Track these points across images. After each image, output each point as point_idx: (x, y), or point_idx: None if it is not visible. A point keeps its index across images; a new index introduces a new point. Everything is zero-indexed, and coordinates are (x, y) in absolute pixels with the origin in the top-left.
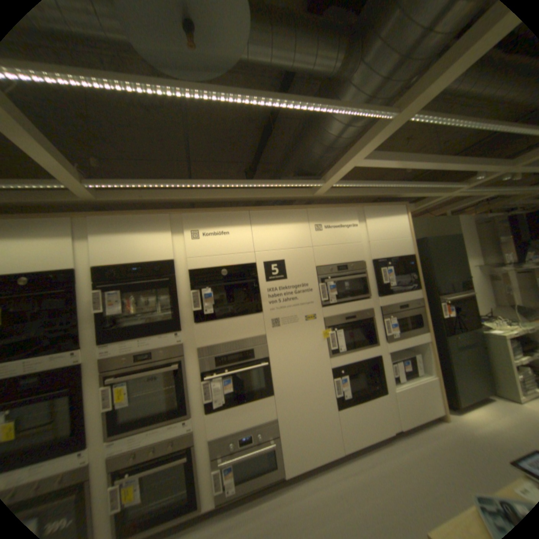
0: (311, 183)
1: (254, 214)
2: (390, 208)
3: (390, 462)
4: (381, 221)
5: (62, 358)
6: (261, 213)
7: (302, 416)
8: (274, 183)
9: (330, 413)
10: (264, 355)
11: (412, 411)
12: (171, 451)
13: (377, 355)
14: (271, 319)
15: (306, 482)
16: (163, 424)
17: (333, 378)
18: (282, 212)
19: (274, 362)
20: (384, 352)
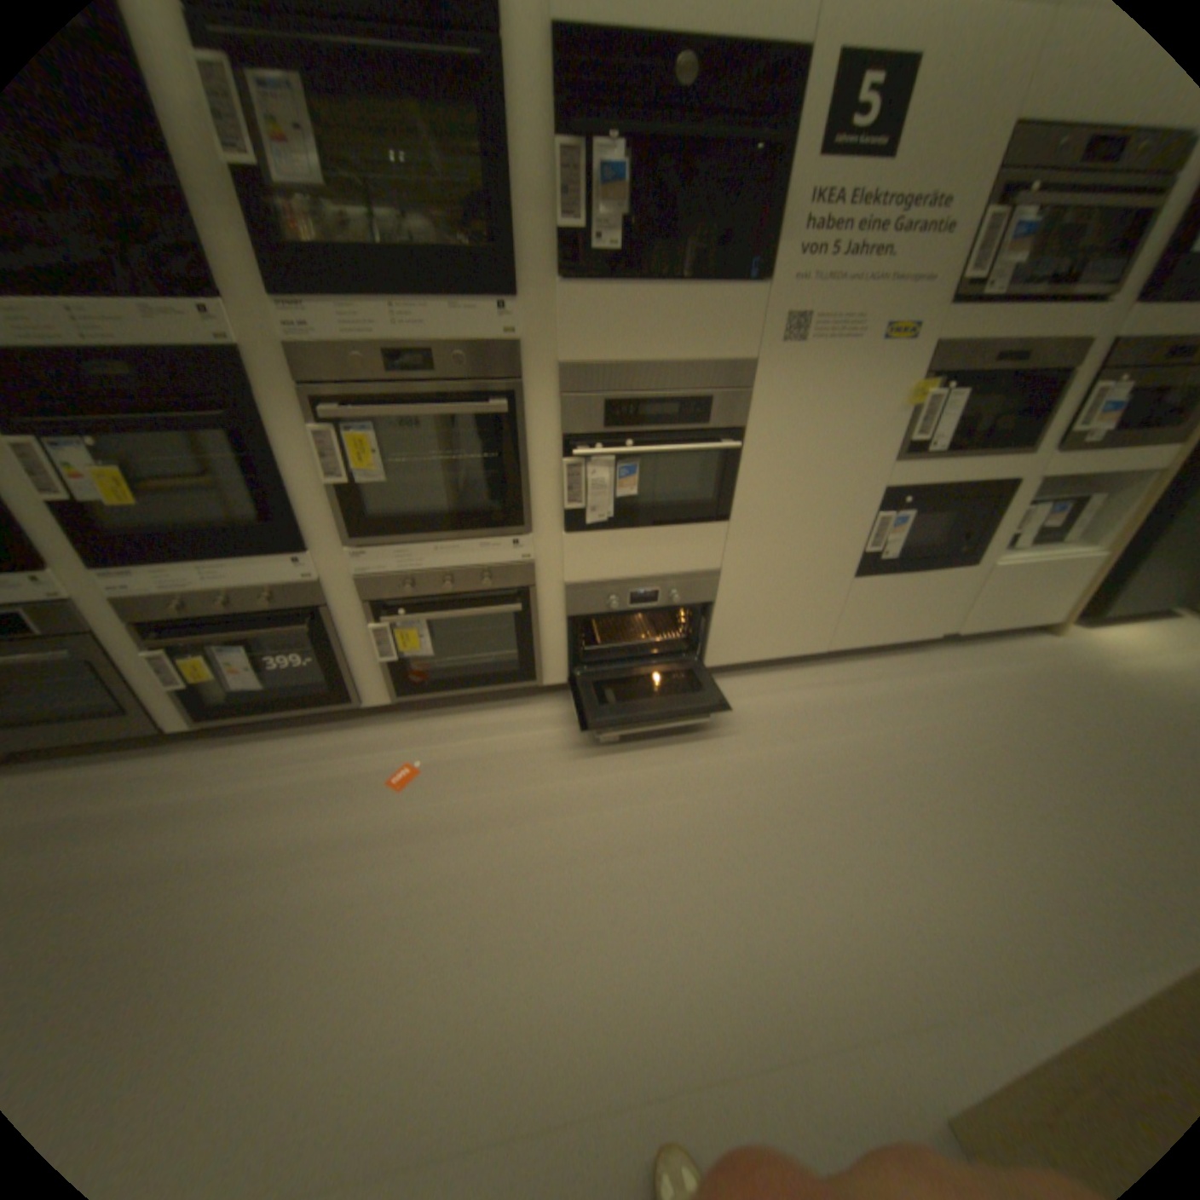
0: None
1: None
2: None
3: (914, 678)
4: None
5: (178, 318)
6: None
7: (774, 574)
8: None
9: (836, 578)
10: (737, 421)
11: (1005, 605)
12: (491, 588)
13: (1013, 476)
14: (789, 313)
15: (737, 675)
16: (472, 535)
17: (879, 509)
18: None
19: (756, 443)
20: (1035, 472)
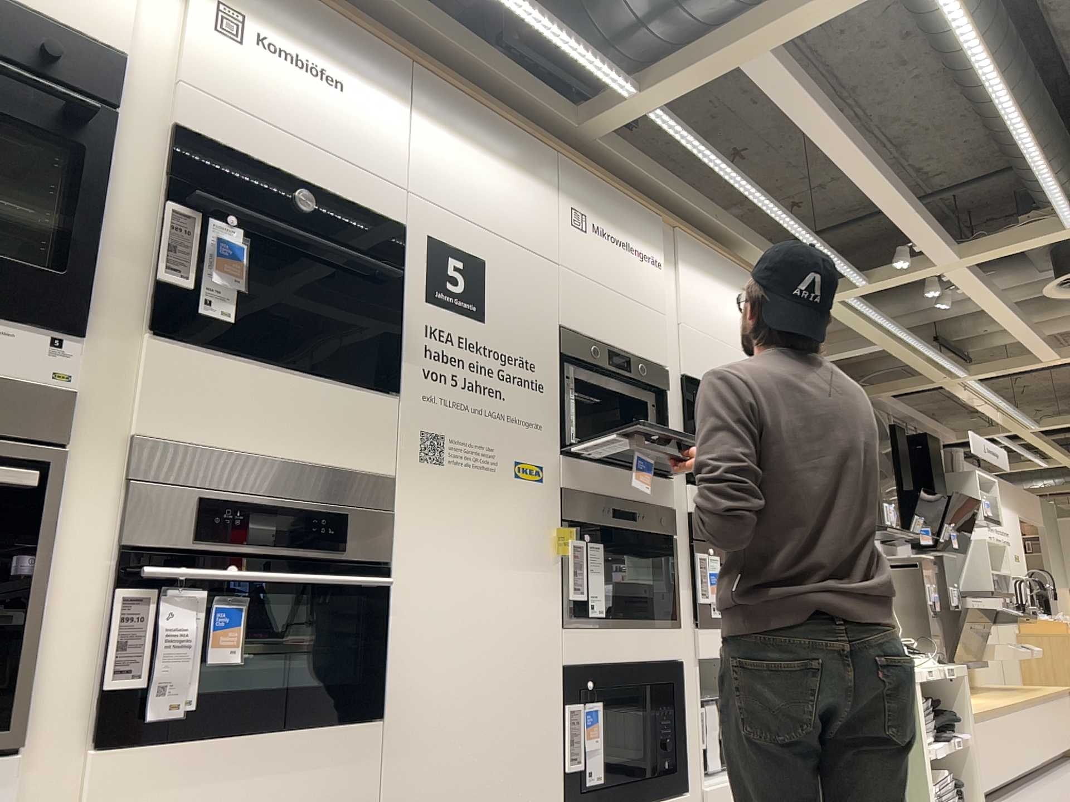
0: (609, 73)
1: (428, 80)
2: (724, 263)
3: None
4: (706, 284)
5: None
6: (447, 91)
7: None
8: (526, 11)
9: None
10: (380, 553)
11: None
12: None
13: (673, 656)
14: (421, 432)
15: None
16: None
17: (564, 699)
18: (499, 124)
19: (406, 588)
20: (688, 654)
